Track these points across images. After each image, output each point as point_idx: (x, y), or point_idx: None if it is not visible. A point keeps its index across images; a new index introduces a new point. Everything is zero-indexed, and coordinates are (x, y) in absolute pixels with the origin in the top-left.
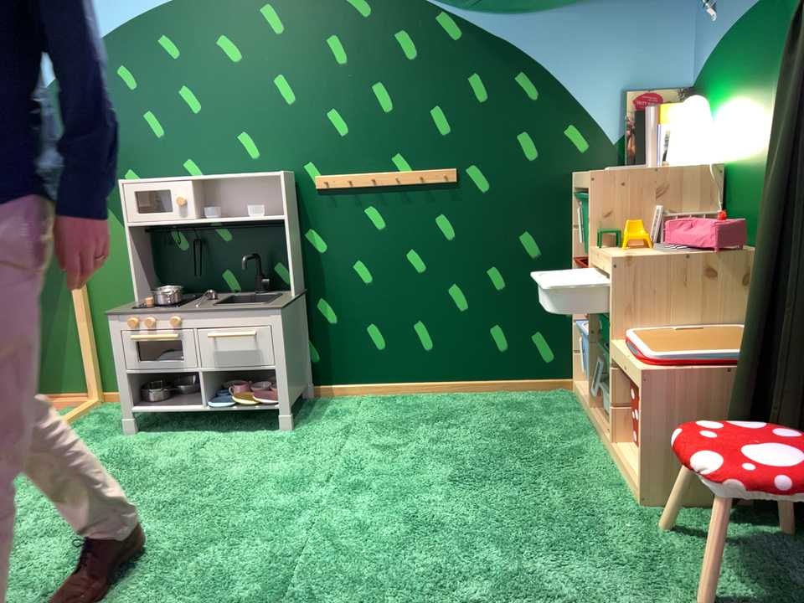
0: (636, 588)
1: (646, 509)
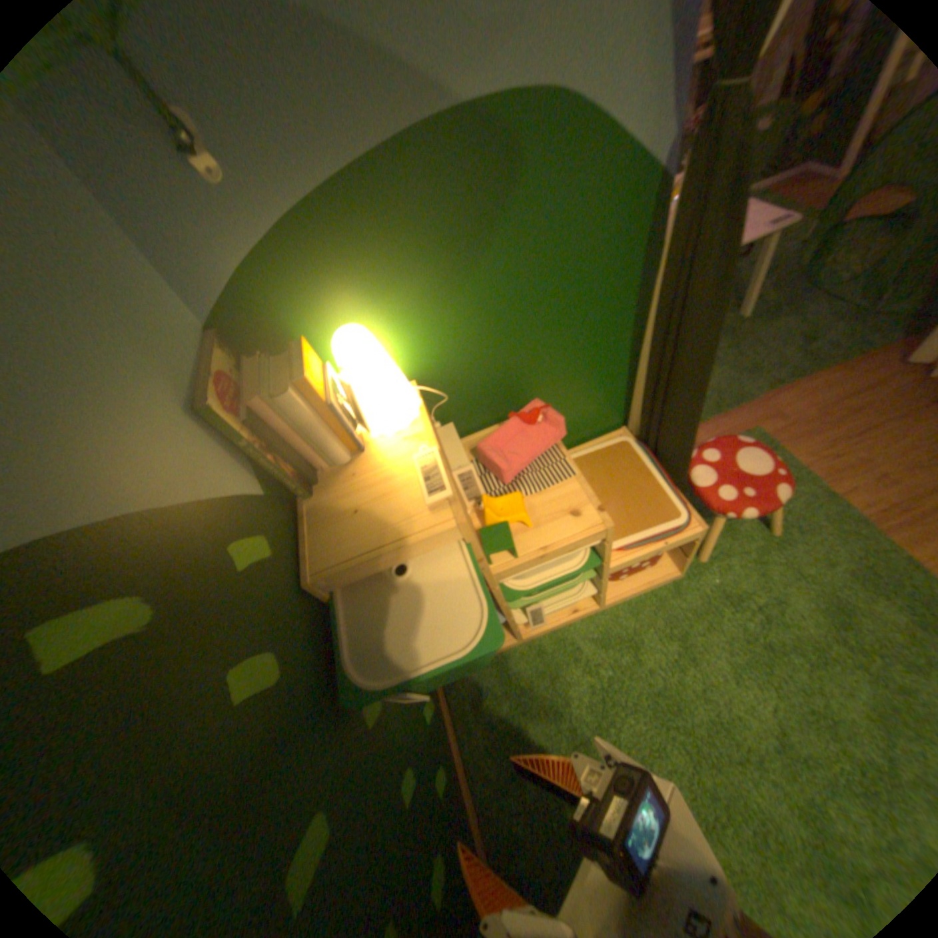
0: (789, 568)
1: (683, 573)
